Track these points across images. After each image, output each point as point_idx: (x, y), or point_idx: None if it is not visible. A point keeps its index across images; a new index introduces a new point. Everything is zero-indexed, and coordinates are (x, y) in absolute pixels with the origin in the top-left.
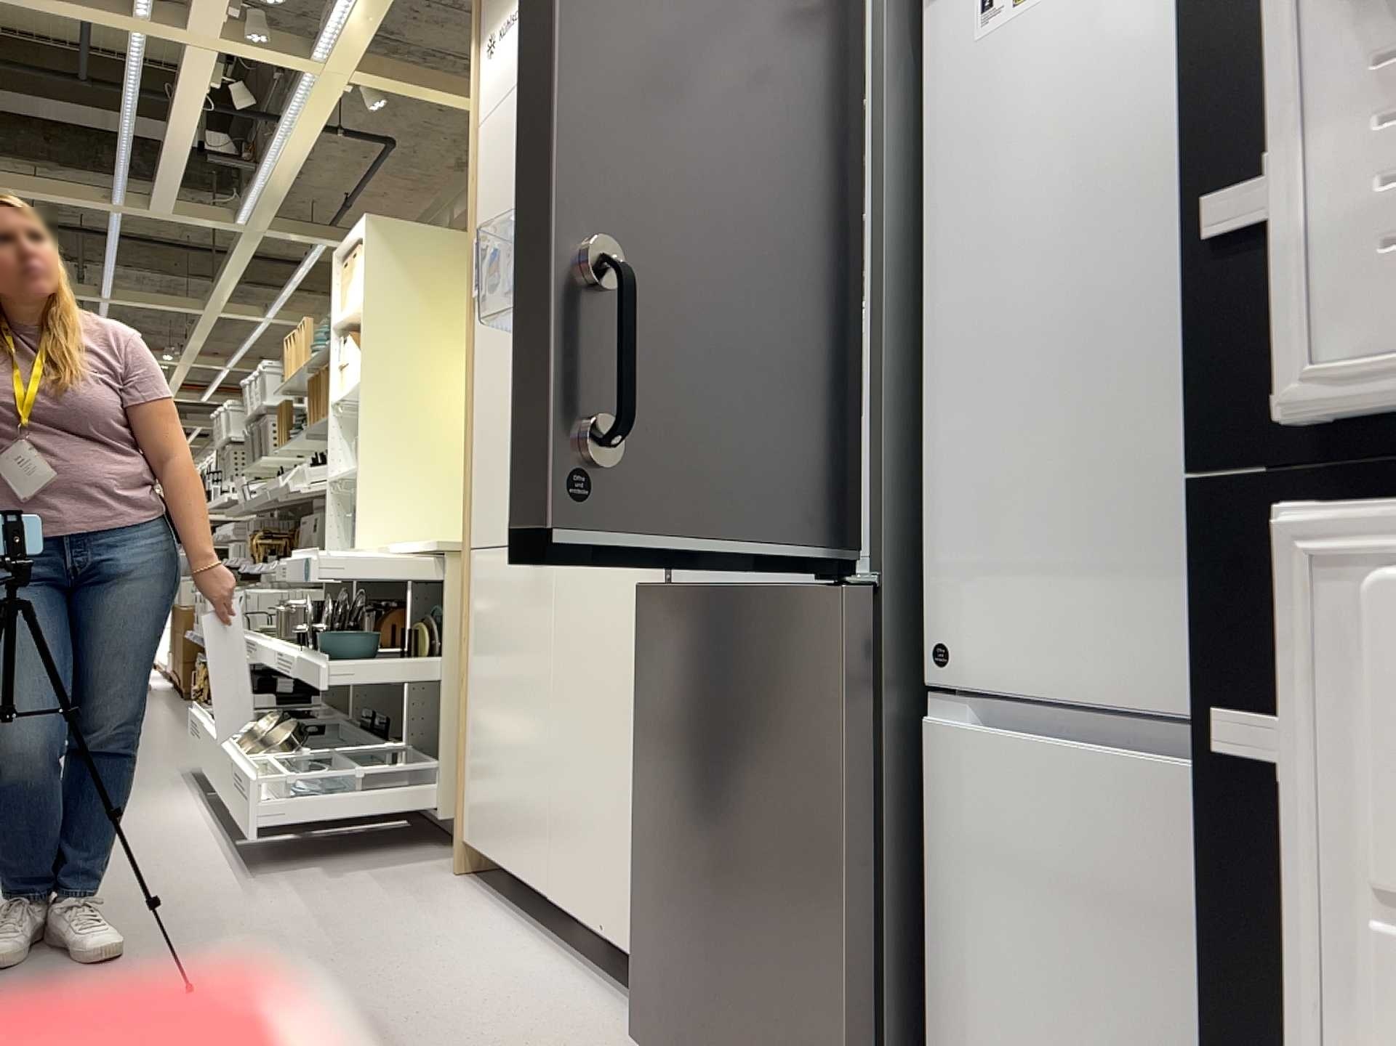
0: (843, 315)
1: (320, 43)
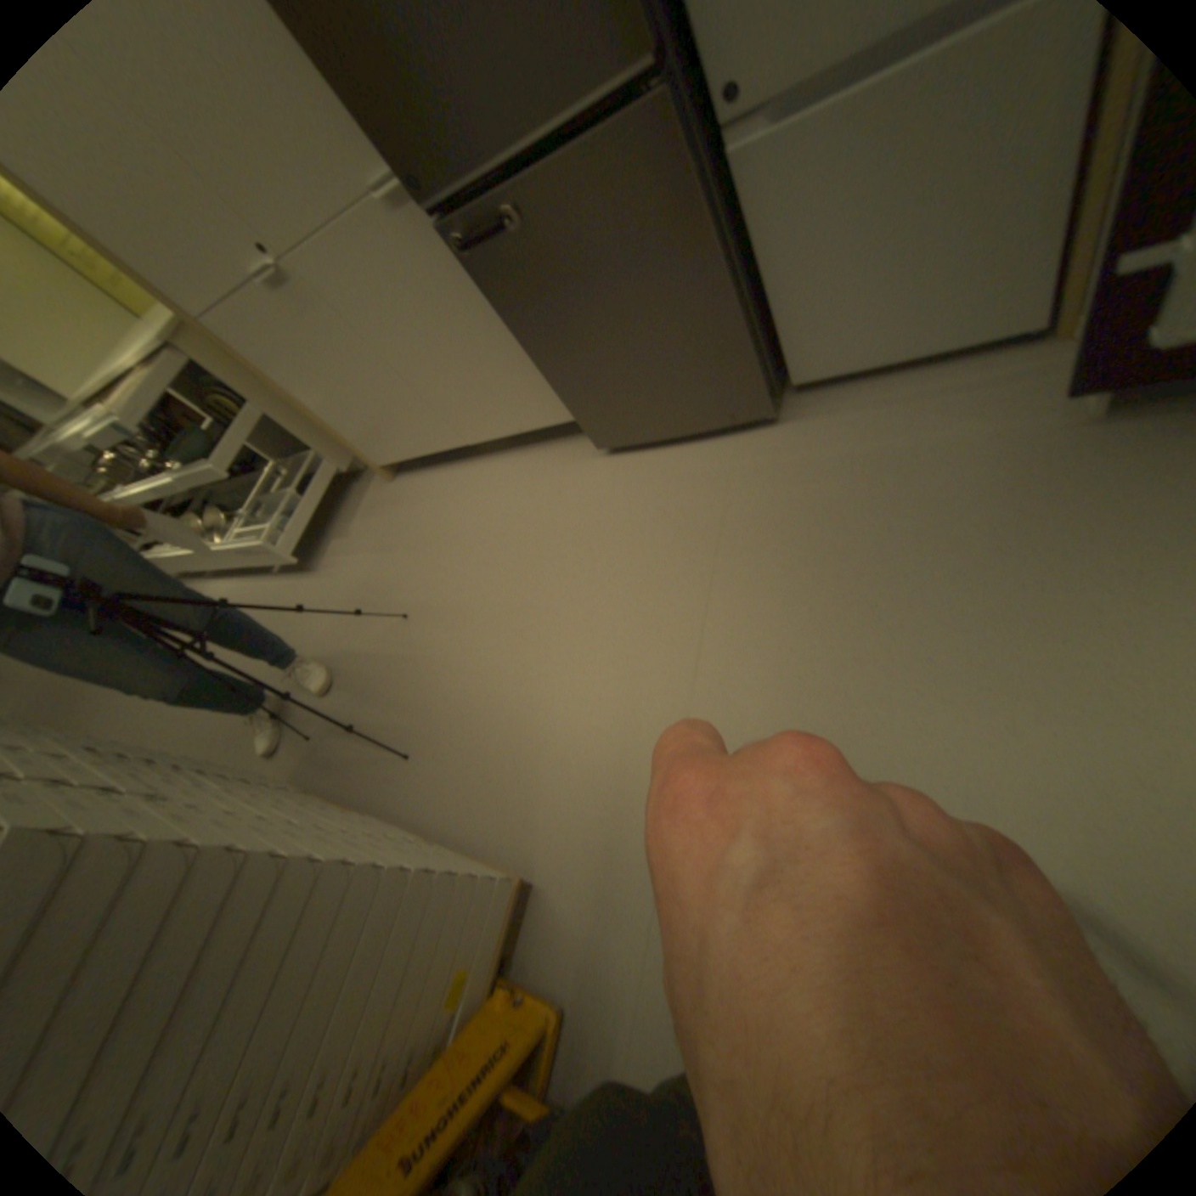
0: None
1: None
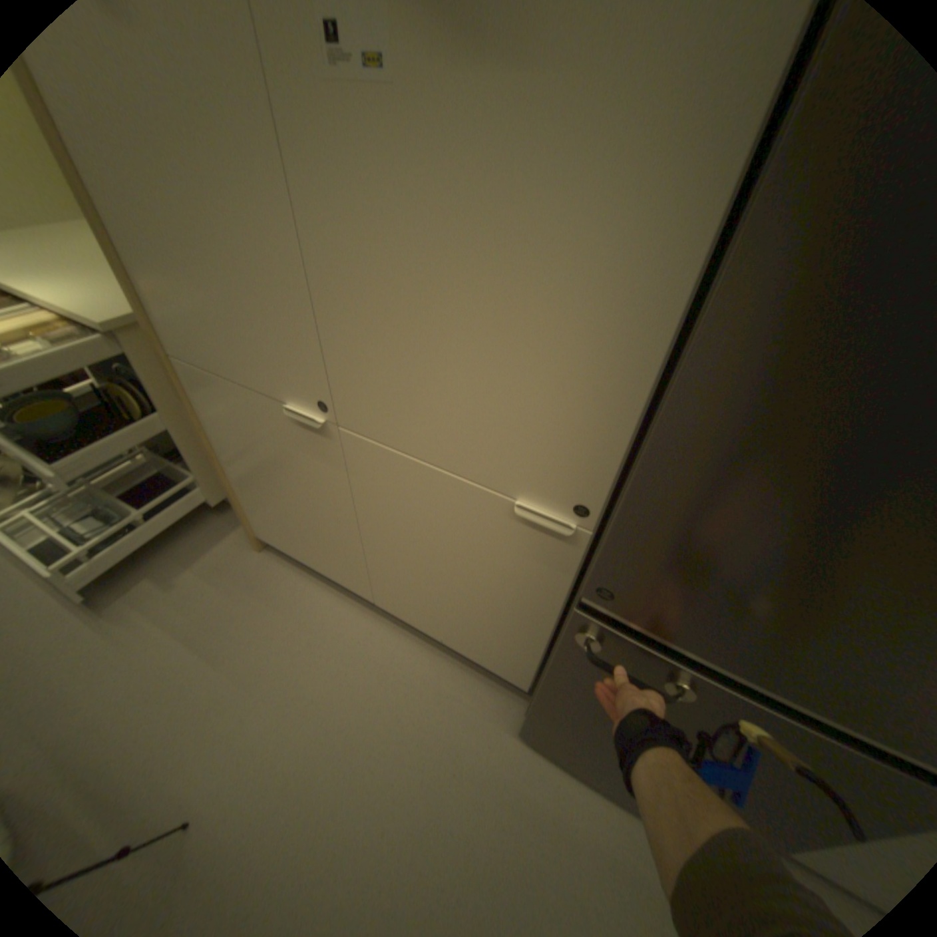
0: None
1: None
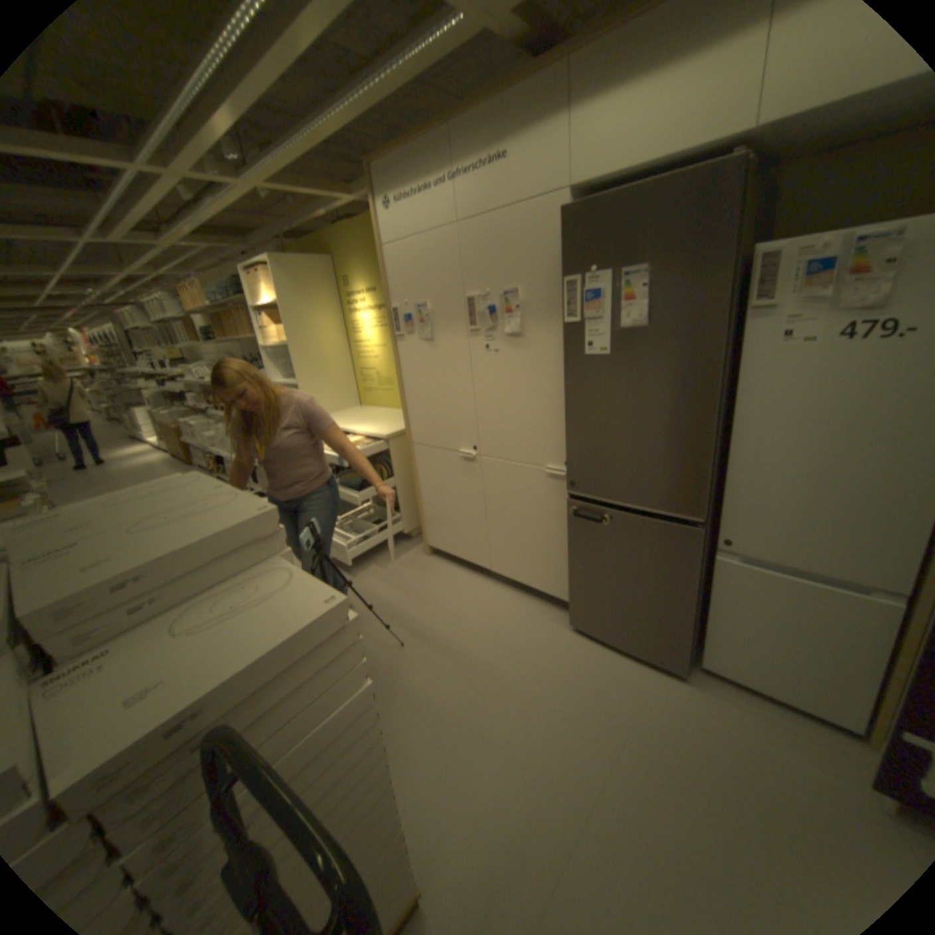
0: (709, 443)
1: (248, 172)
